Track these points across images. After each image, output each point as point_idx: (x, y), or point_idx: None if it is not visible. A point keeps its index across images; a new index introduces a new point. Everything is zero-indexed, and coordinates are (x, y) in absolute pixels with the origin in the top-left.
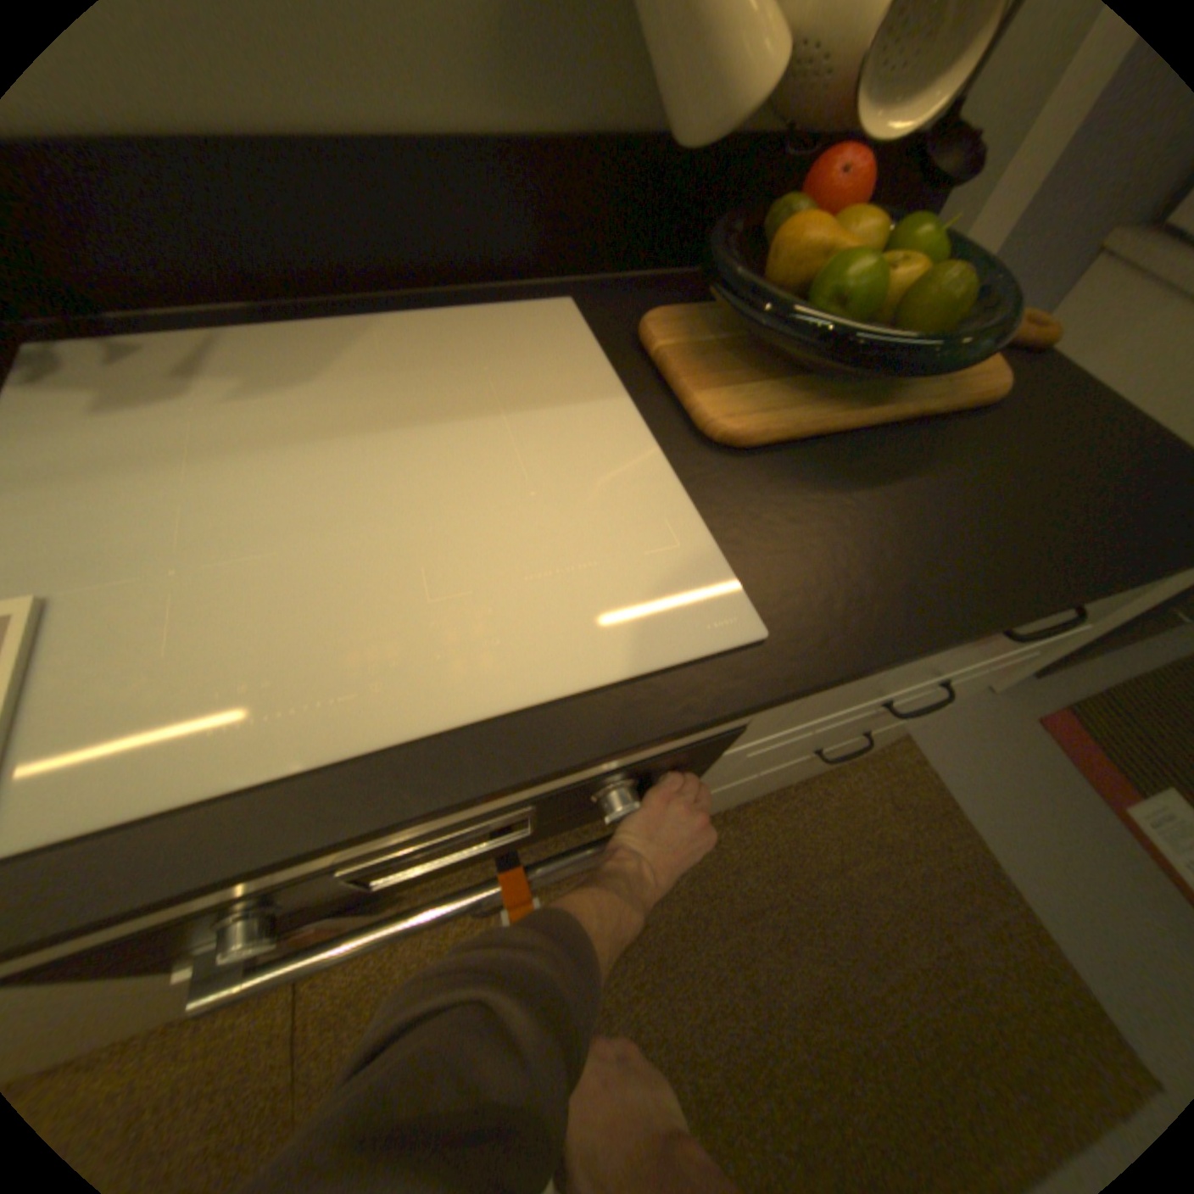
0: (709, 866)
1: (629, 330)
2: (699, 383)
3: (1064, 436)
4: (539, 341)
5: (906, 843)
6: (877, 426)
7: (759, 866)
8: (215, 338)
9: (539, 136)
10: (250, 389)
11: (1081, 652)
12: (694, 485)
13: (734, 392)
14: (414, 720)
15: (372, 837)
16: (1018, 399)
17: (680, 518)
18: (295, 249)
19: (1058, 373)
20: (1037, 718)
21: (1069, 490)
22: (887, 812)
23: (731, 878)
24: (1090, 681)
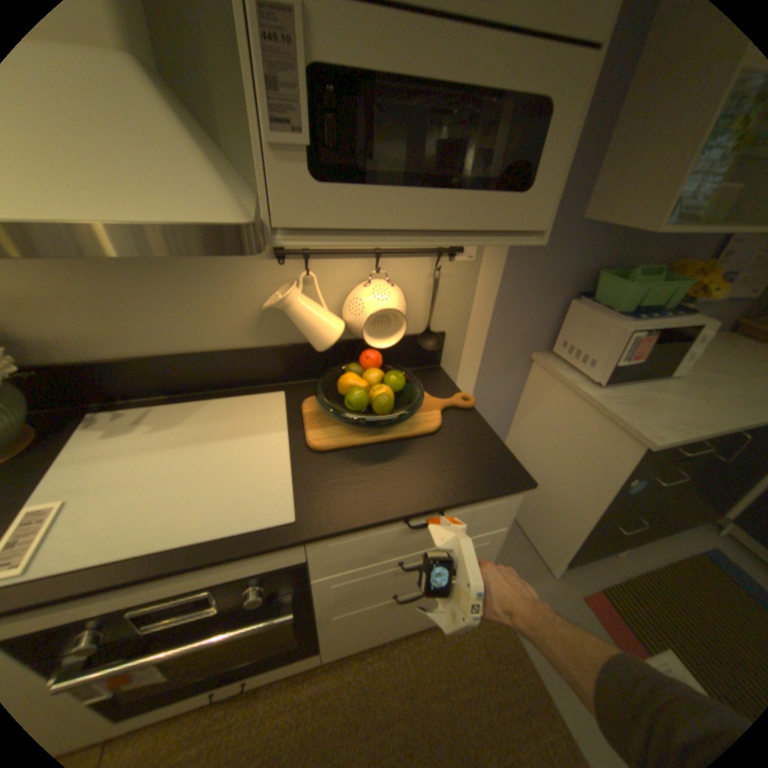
0: (365, 687)
1: (298, 405)
2: (314, 426)
3: (455, 446)
4: (267, 408)
5: (490, 679)
6: (380, 442)
7: (395, 689)
8: (151, 409)
9: (272, 347)
10: (157, 428)
11: (581, 552)
12: (296, 465)
13: (328, 429)
14: (163, 545)
15: (136, 582)
16: (445, 431)
17: (284, 478)
18: (186, 381)
19: (469, 419)
20: (582, 597)
21: (443, 468)
22: (481, 657)
23: (377, 696)
24: (617, 574)
